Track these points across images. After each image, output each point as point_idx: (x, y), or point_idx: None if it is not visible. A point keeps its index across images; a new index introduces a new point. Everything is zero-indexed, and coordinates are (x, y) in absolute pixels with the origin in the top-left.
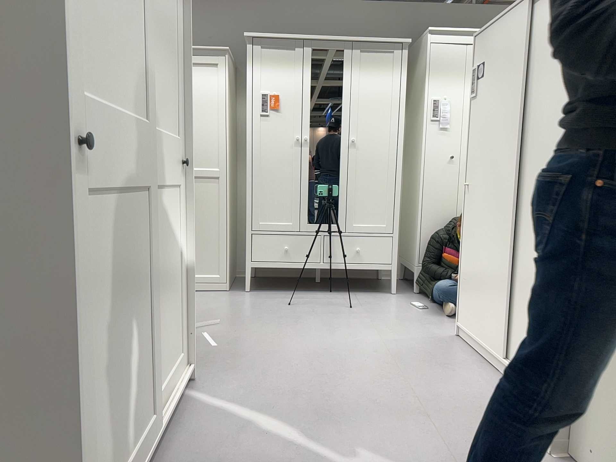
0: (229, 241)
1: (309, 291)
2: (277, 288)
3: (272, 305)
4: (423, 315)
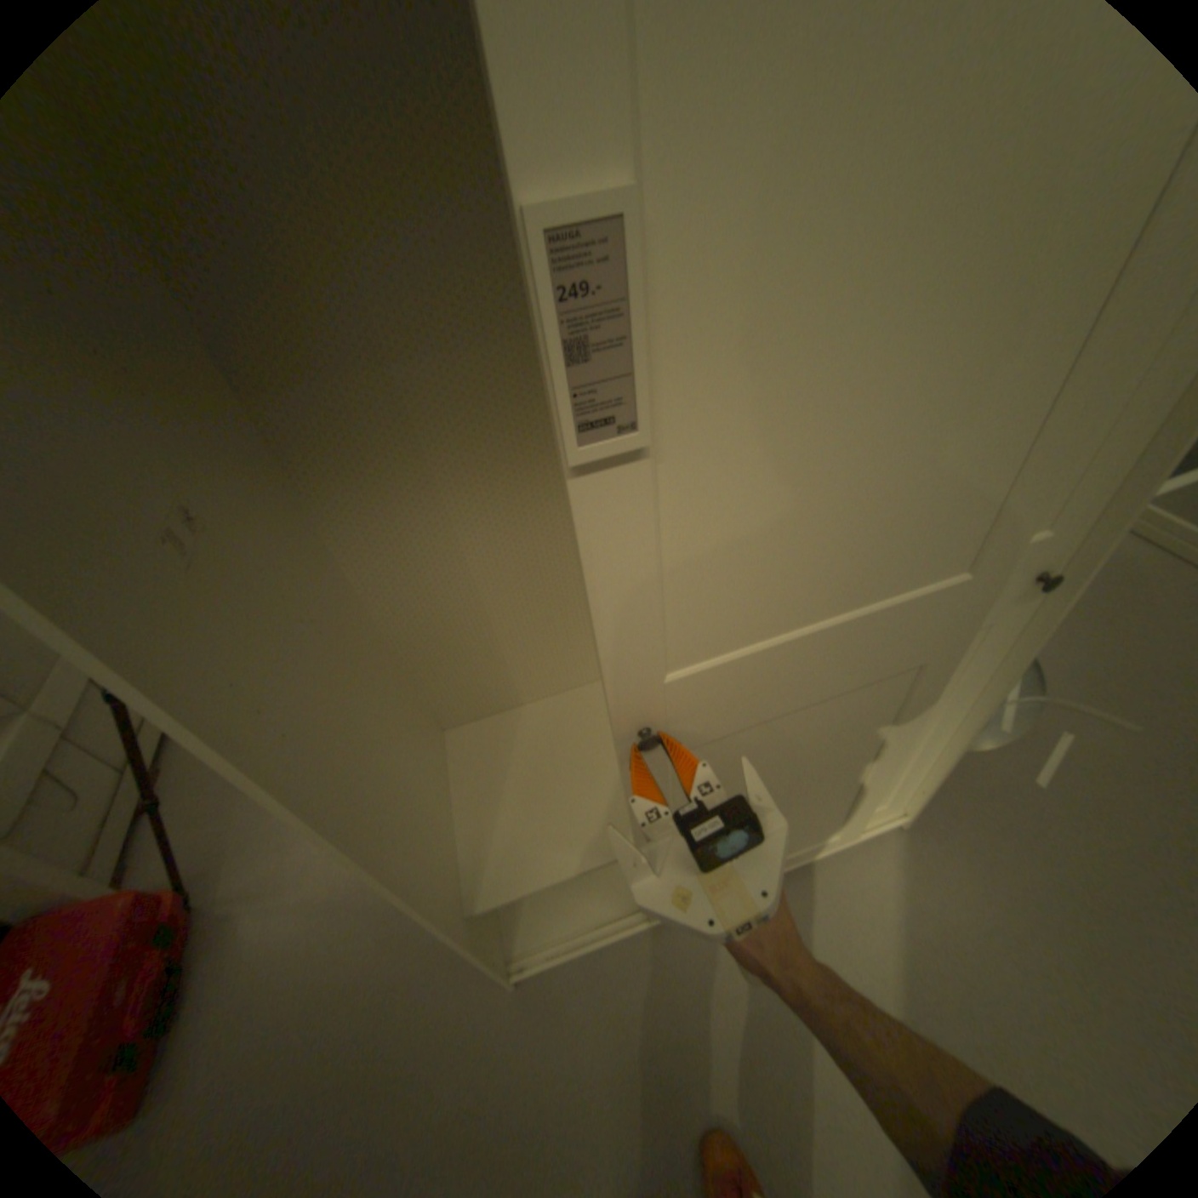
0: None
1: None
2: None
3: None
4: None
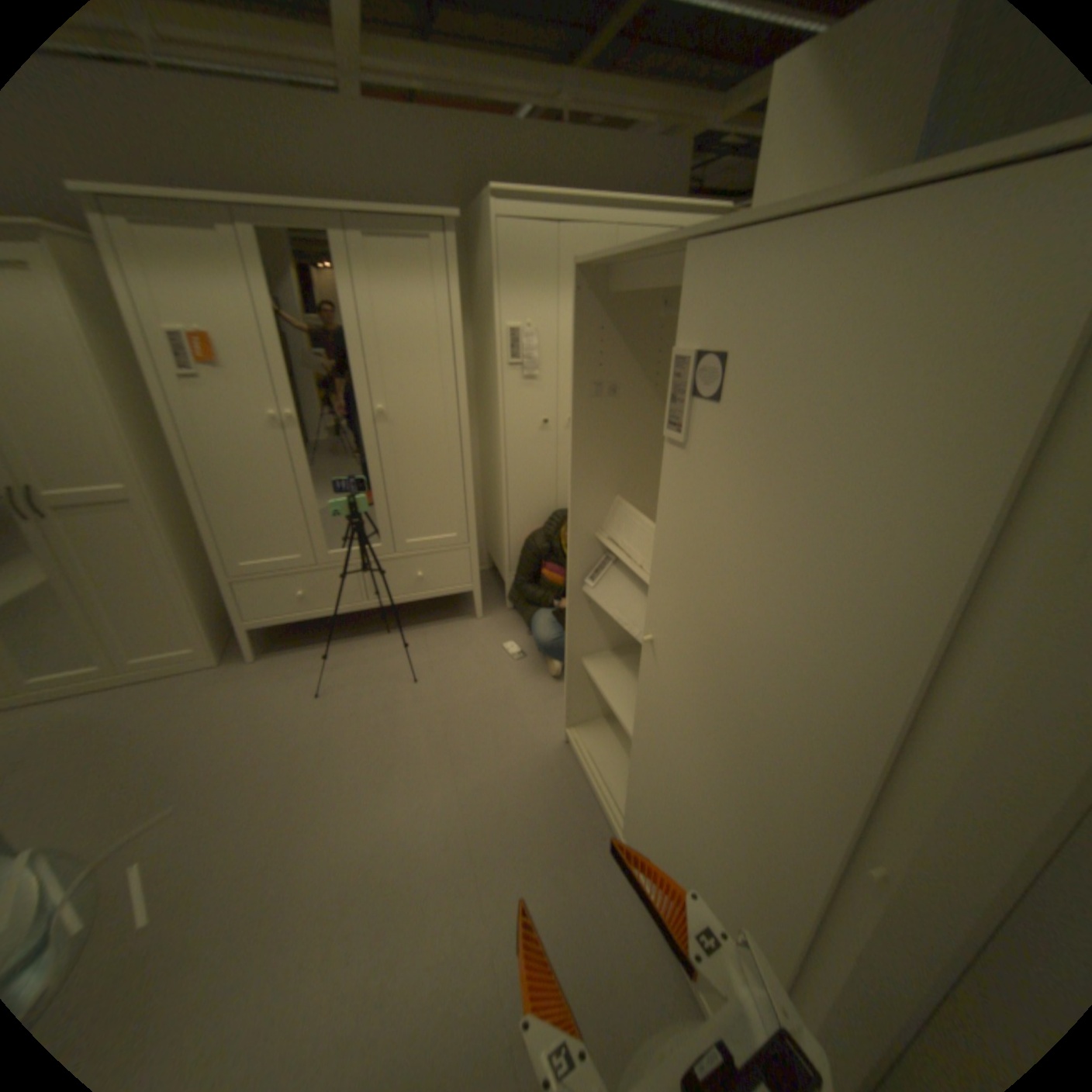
0: (197, 595)
1: (356, 637)
2: (305, 634)
3: (289, 701)
4: (518, 677)
